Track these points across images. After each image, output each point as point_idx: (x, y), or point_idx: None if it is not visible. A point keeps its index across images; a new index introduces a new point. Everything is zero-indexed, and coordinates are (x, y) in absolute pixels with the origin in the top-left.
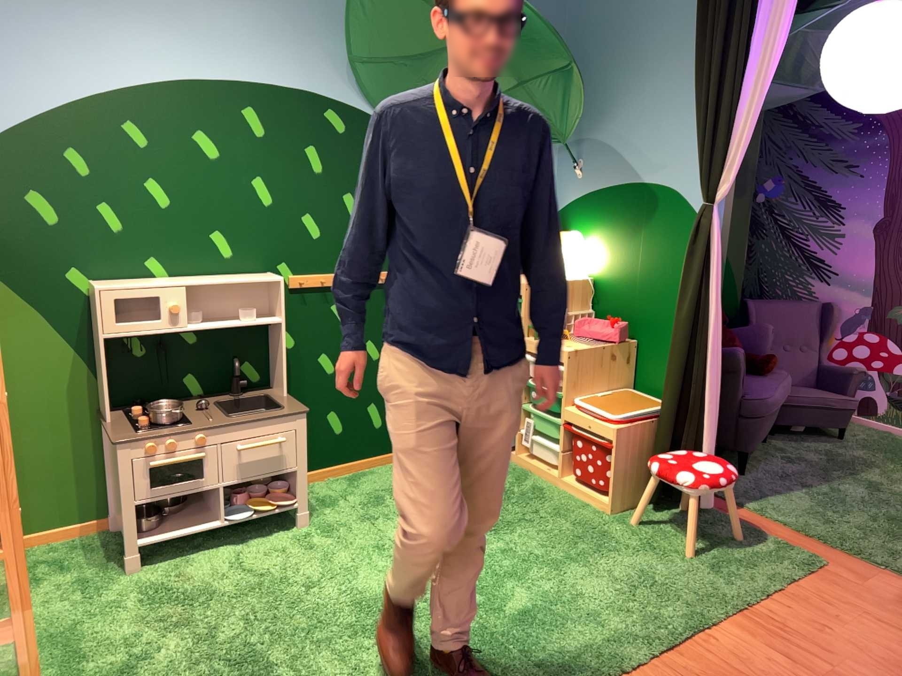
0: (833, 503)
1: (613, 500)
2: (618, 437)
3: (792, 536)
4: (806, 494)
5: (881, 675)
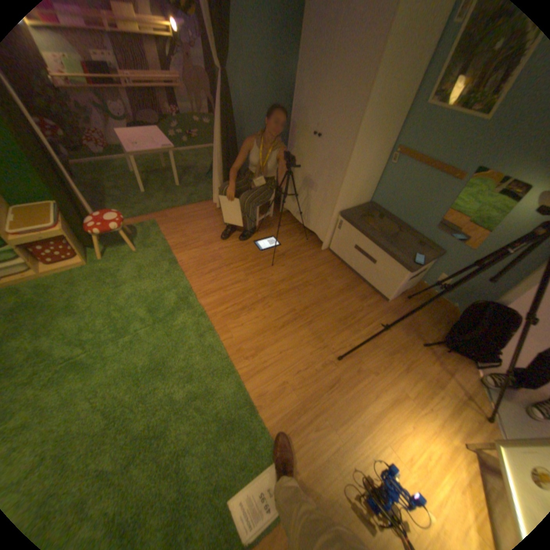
0: (120, 202)
1: (79, 259)
2: (63, 232)
3: (134, 221)
4: (110, 205)
5: (206, 235)
